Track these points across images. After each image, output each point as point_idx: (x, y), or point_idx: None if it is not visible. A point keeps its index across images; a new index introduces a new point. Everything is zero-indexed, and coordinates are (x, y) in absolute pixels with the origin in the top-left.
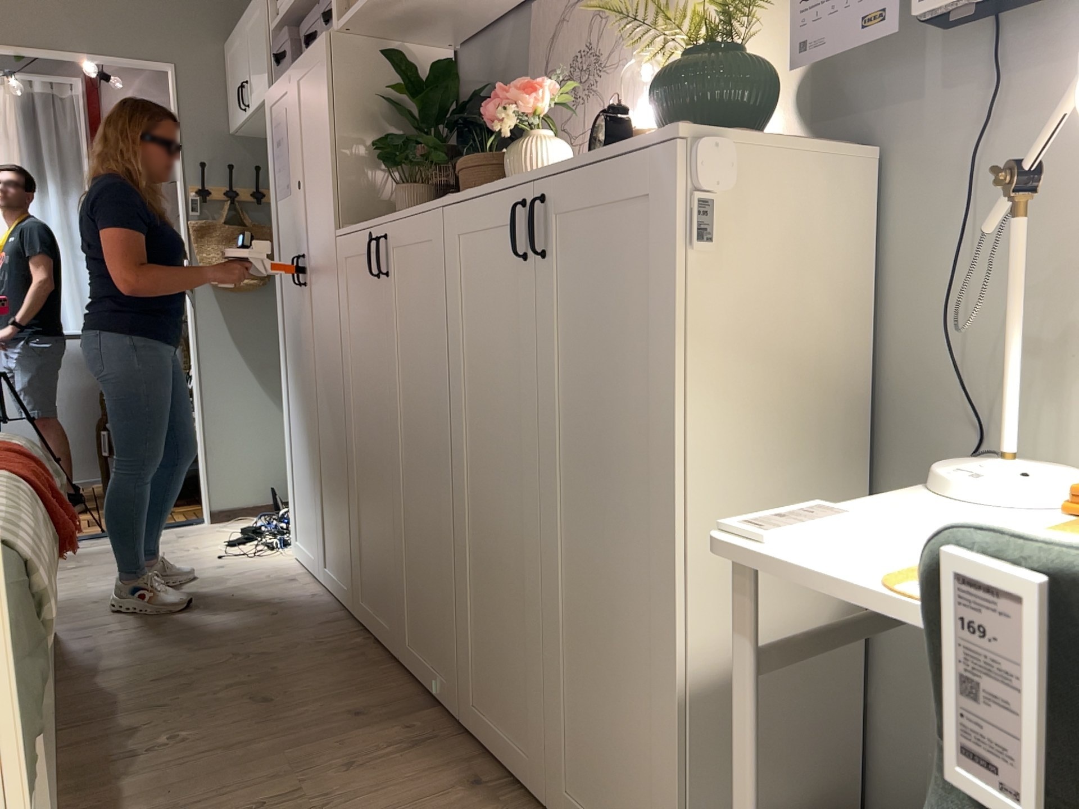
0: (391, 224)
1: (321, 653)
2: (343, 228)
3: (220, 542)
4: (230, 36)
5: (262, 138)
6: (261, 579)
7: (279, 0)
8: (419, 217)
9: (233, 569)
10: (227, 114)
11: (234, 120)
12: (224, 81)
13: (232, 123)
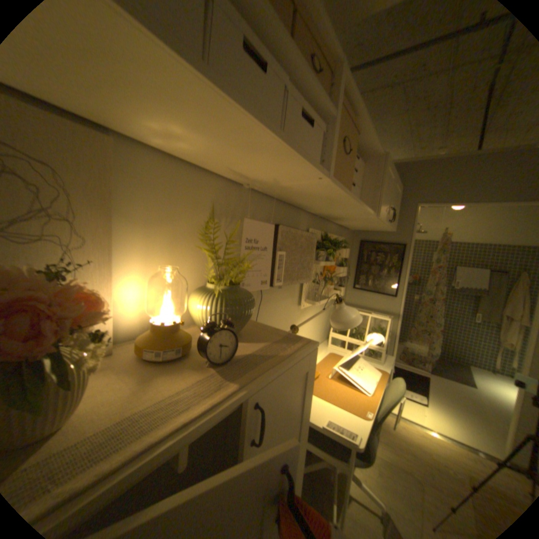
0: None
1: None
2: None
3: None
4: None
5: None
6: None
7: None
8: None
9: None
10: None
11: None
12: None
13: None
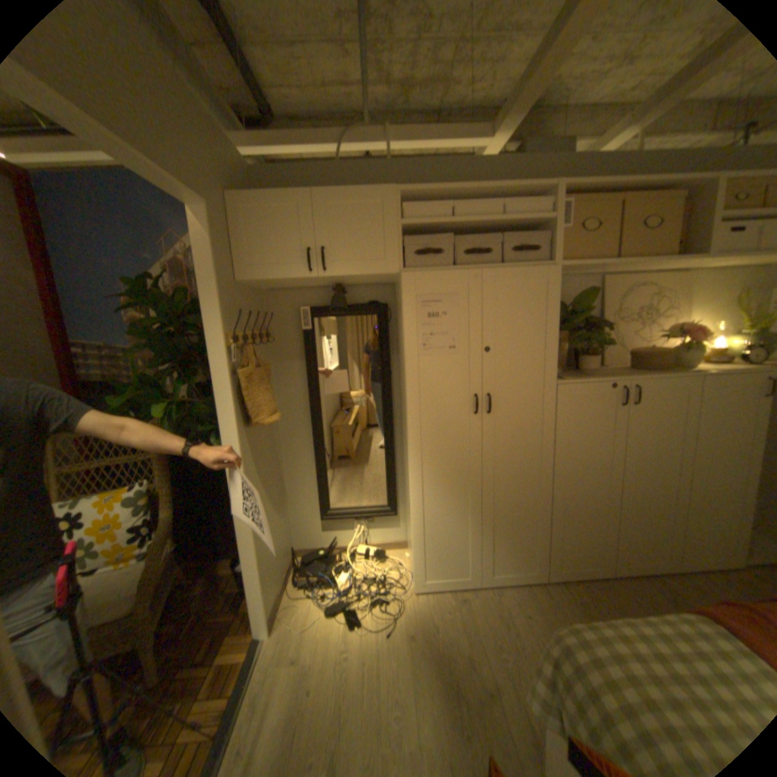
0: (646, 382)
1: (593, 606)
2: (567, 380)
3: (339, 635)
4: (254, 193)
5: (248, 288)
6: (456, 619)
7: (401, 204)
8: (680, 380)
9: (421, 632)
10: (232, 263)
11: (263, 273)
12: (228, 229)
13: (247, 274)
